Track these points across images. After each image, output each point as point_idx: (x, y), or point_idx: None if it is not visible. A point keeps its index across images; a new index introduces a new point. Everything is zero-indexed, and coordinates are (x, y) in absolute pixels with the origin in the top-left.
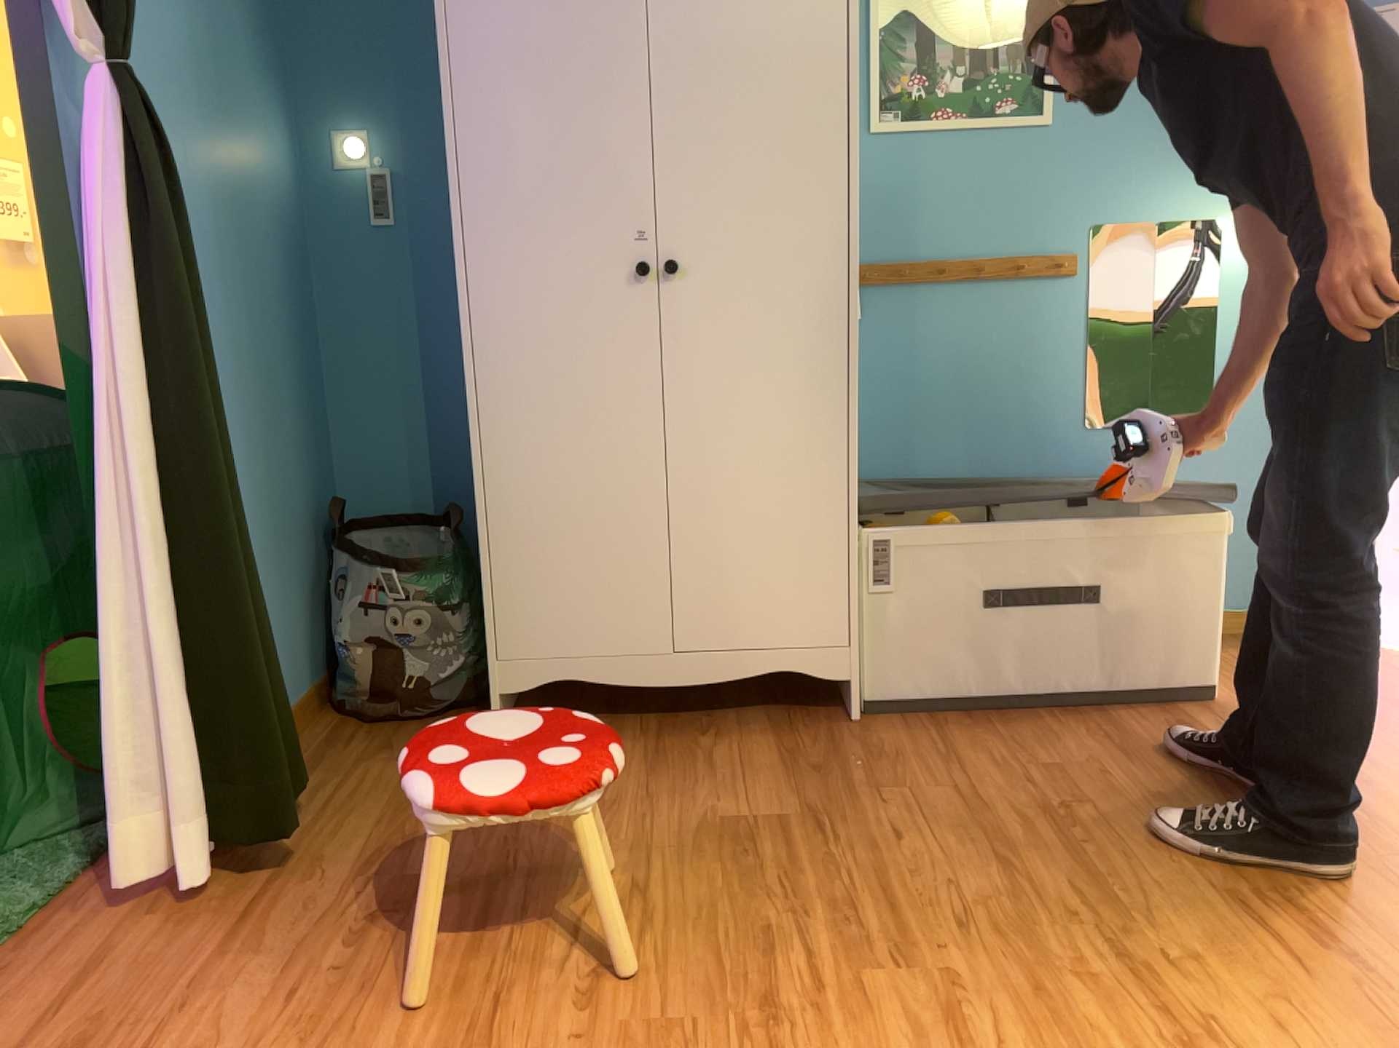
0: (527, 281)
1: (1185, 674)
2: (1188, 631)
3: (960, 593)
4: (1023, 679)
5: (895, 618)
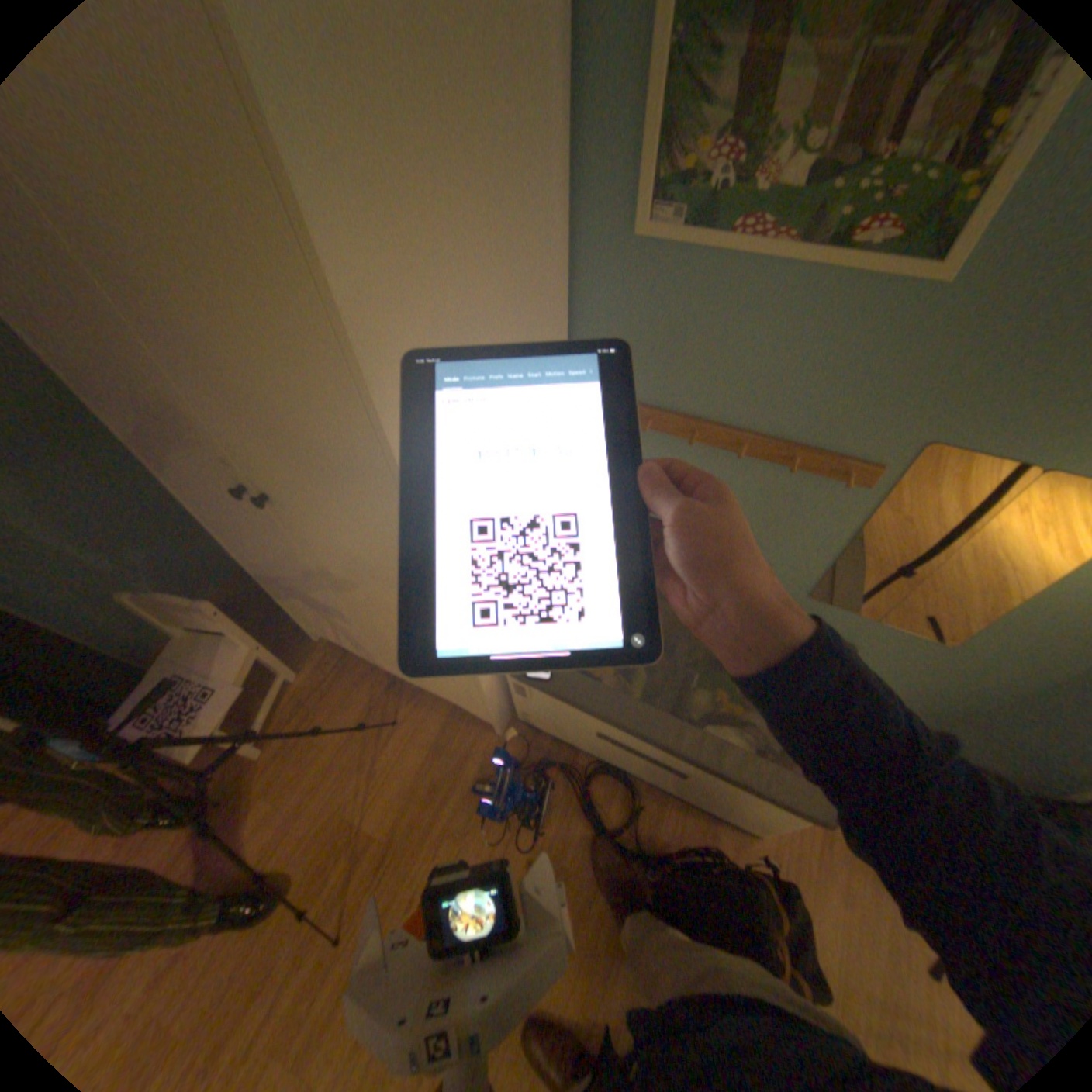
0: (172, 460)
1: (743, 830)
2: (755, 826)
3: (580, 730)
4: (622, 771)
5: (534, 713)
